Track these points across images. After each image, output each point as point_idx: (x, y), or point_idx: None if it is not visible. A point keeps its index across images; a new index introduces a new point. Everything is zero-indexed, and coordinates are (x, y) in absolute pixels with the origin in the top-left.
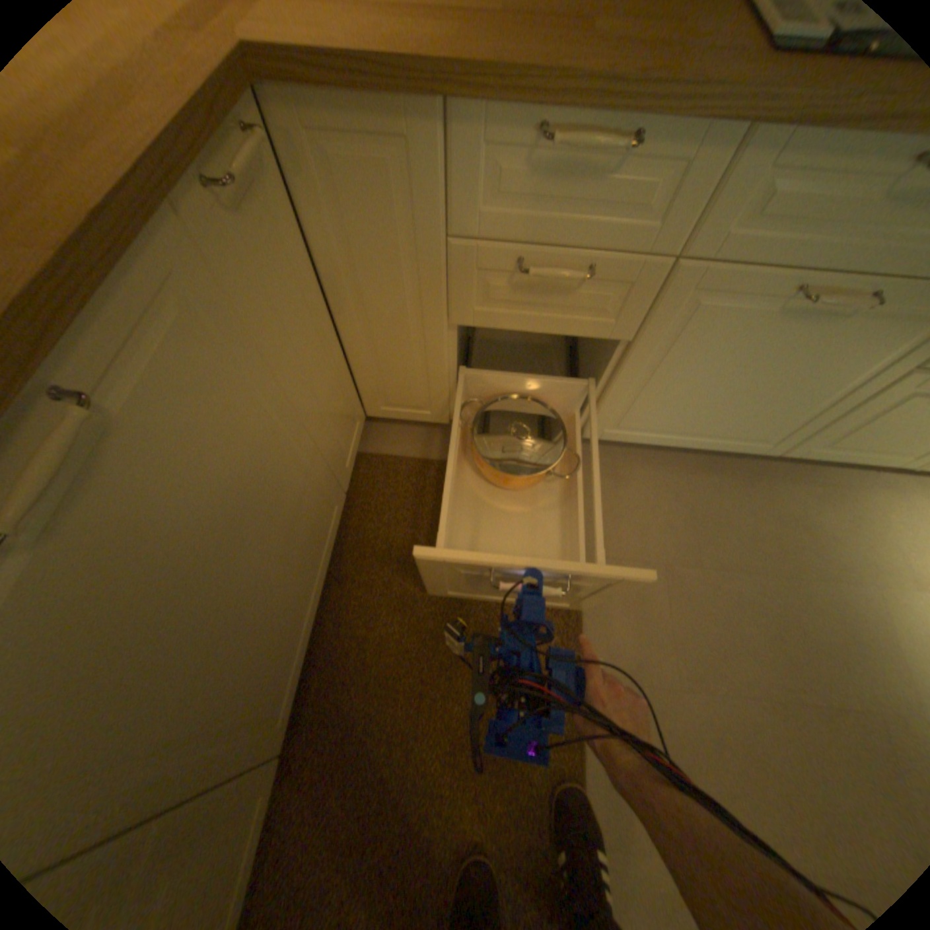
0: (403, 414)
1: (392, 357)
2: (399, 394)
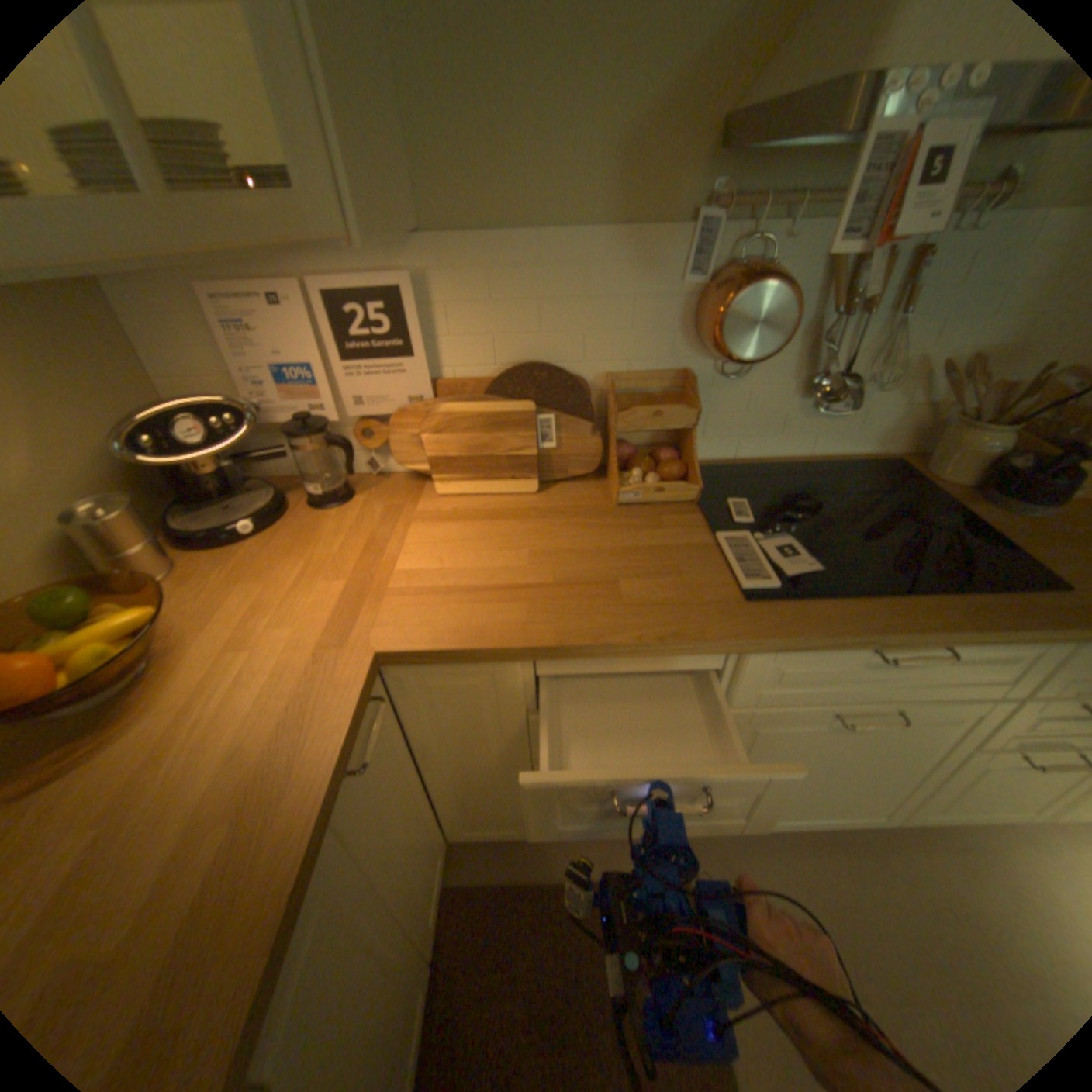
0: (488, 836)
1: (477, 793)
2: (484, 820)
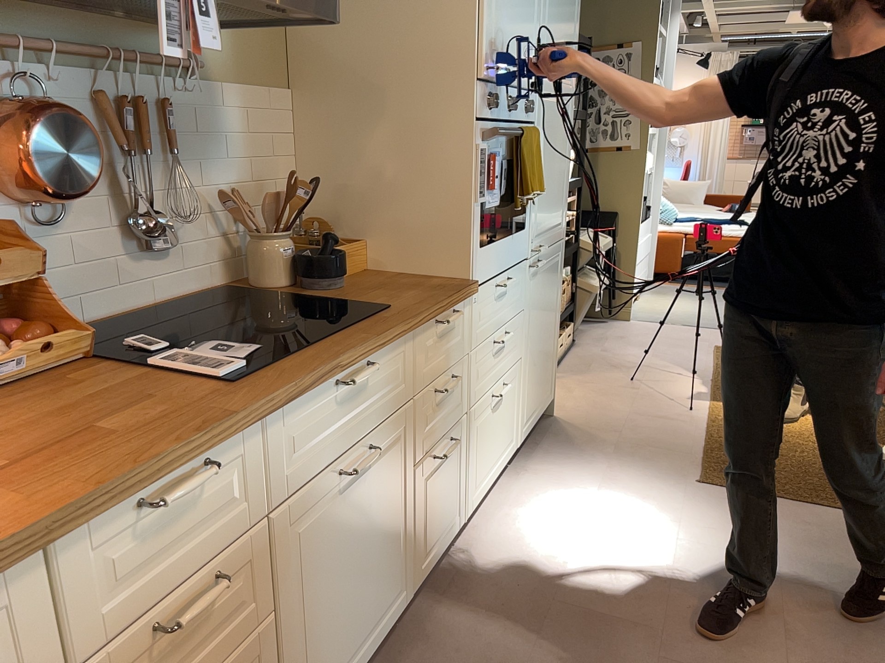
0: None
1: None
2: None
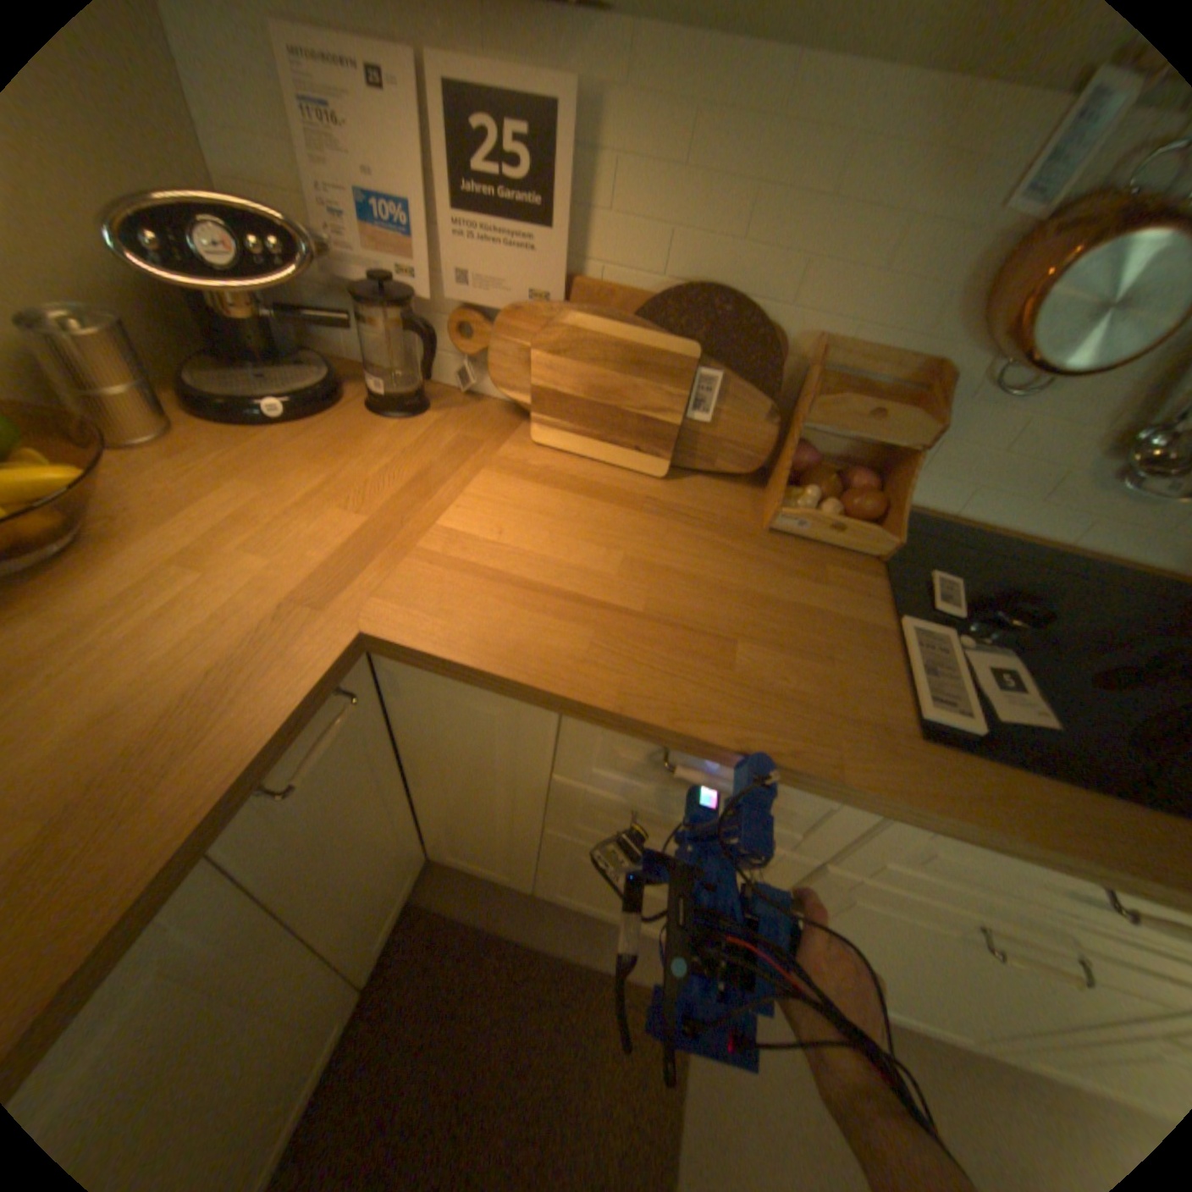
0: (474, 871)
1: (471, 829)
2: (474, 856)
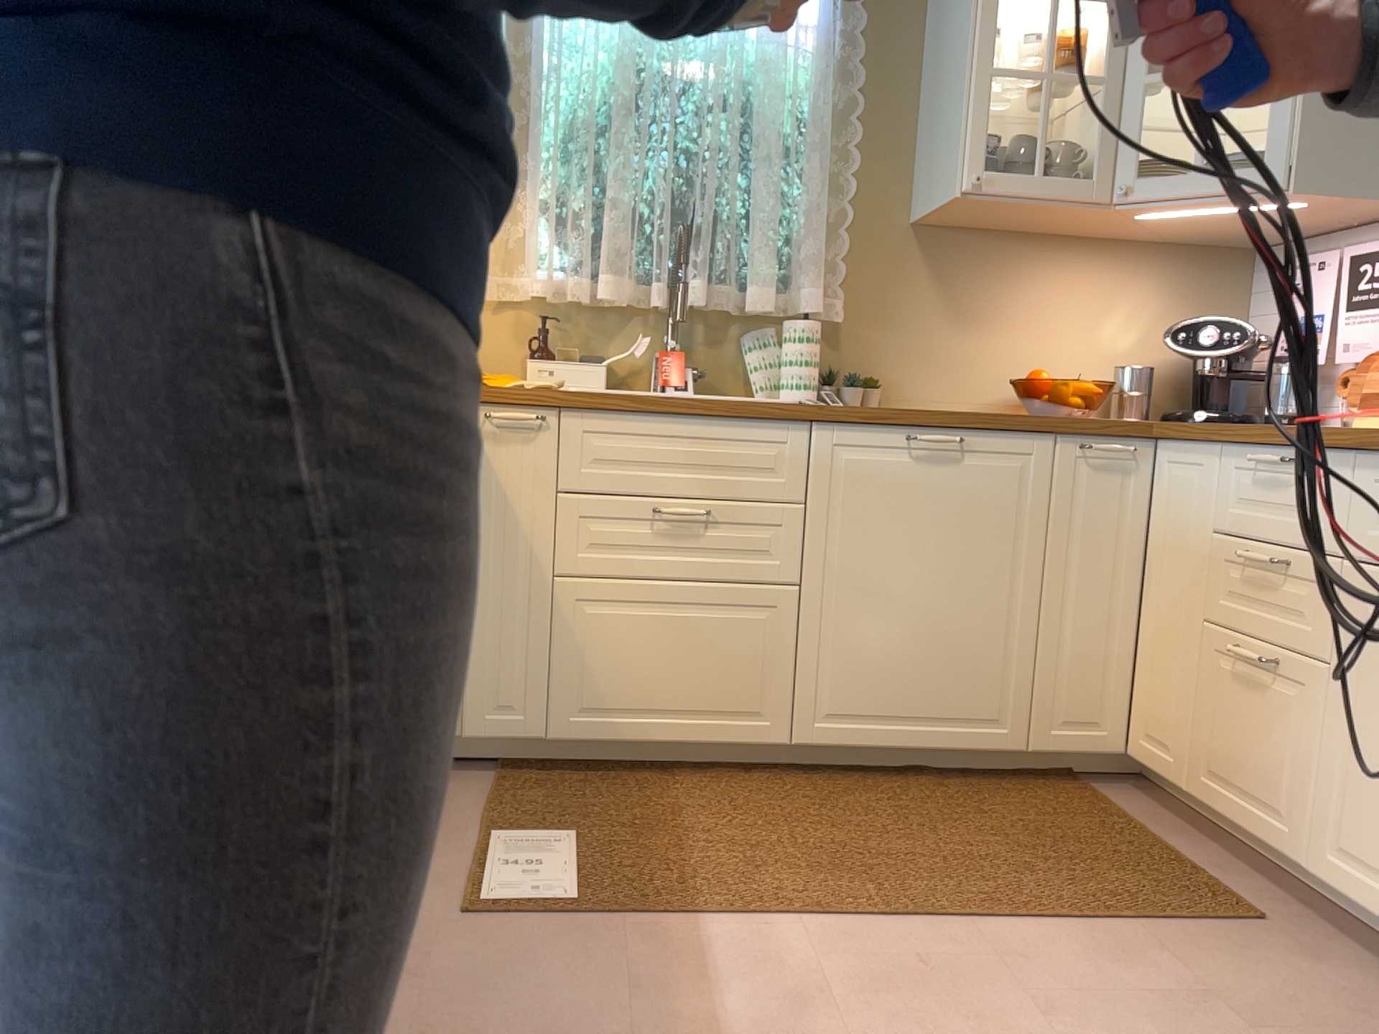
0: (1154, 758)
1: (1165, 658)
2: (1158, 719)
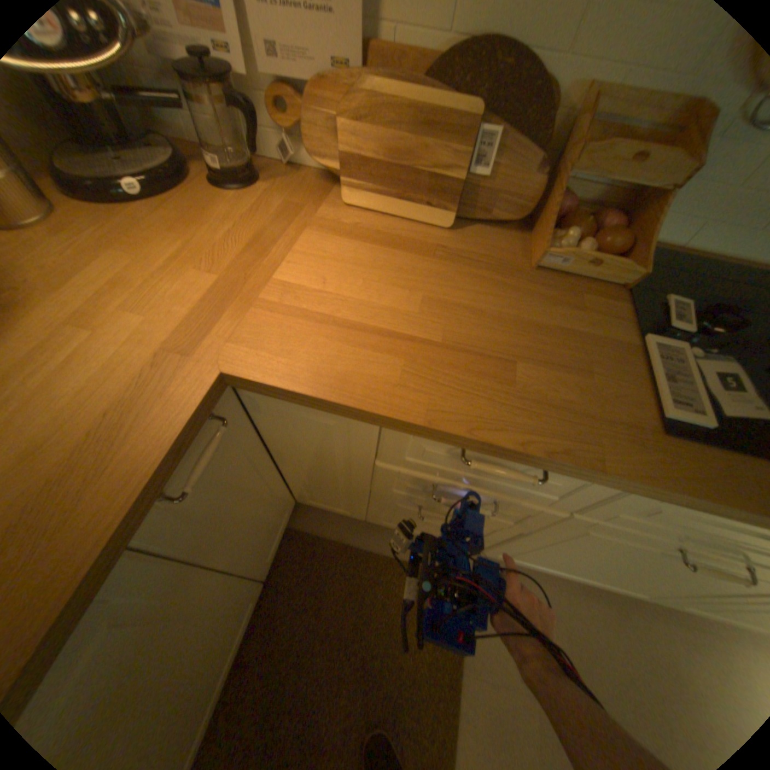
0: (327, 508)
1: (322, 488)
2: (326, 501)
